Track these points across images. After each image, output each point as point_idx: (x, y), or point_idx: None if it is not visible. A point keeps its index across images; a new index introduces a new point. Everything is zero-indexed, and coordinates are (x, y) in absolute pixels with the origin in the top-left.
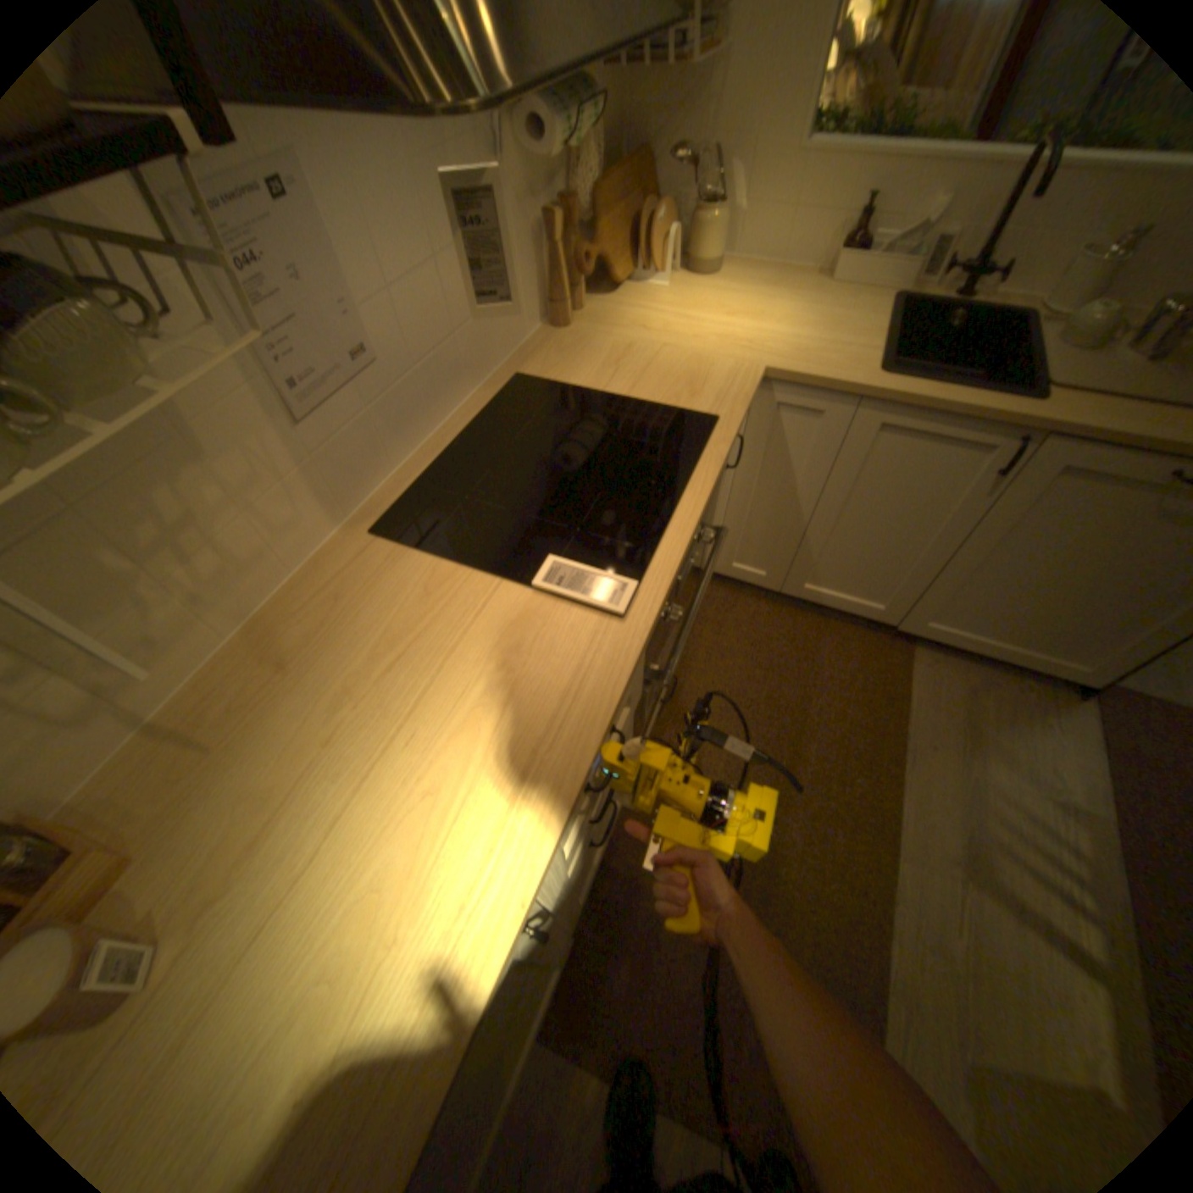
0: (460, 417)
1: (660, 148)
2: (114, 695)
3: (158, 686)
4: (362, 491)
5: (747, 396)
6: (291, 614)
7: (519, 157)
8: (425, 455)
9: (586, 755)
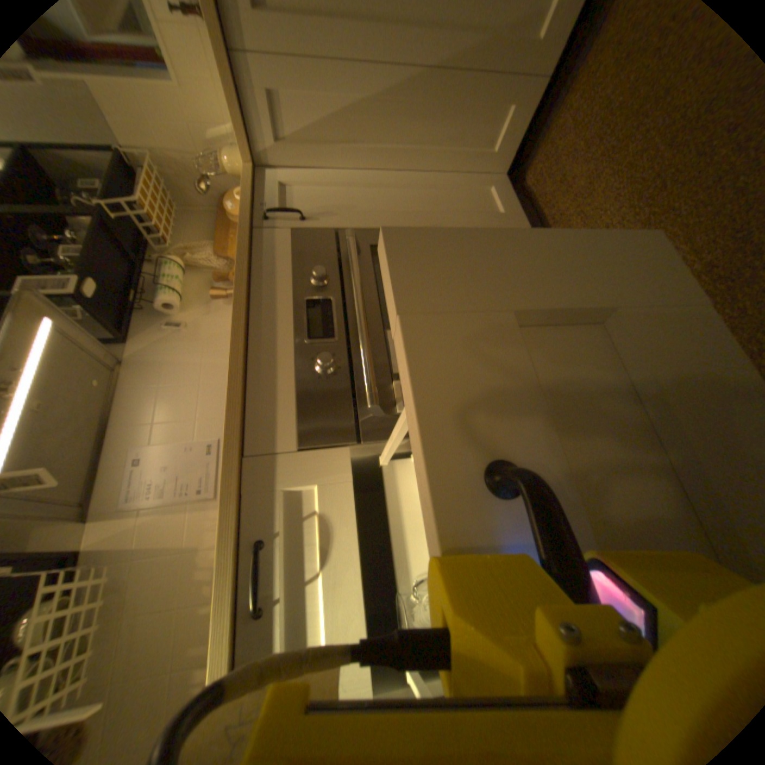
0: None
1: (217, 185)
2: None
3: None
4: None
5: (246, 191)
6: None
7: (196, 300)
8: None
9: (217, 597)
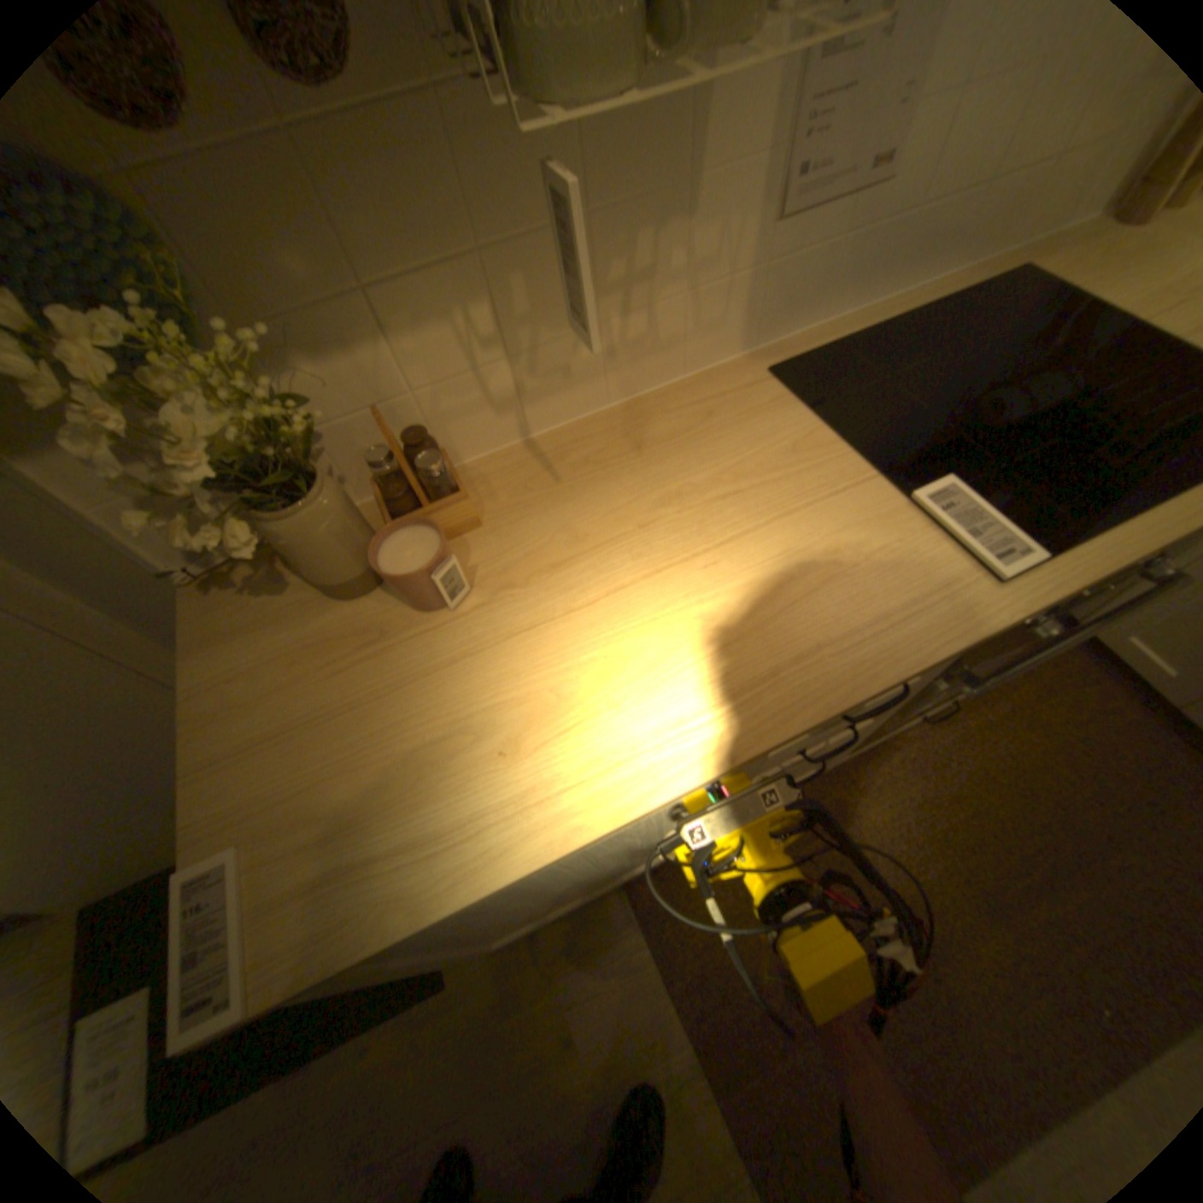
0: (929, 295)
1: None
2: (529, 404)
3: (555, 416)
4: (788, 329)
5: None
6: (671, 411)
7: None
8: (866, 321)
9: (878, 688)
